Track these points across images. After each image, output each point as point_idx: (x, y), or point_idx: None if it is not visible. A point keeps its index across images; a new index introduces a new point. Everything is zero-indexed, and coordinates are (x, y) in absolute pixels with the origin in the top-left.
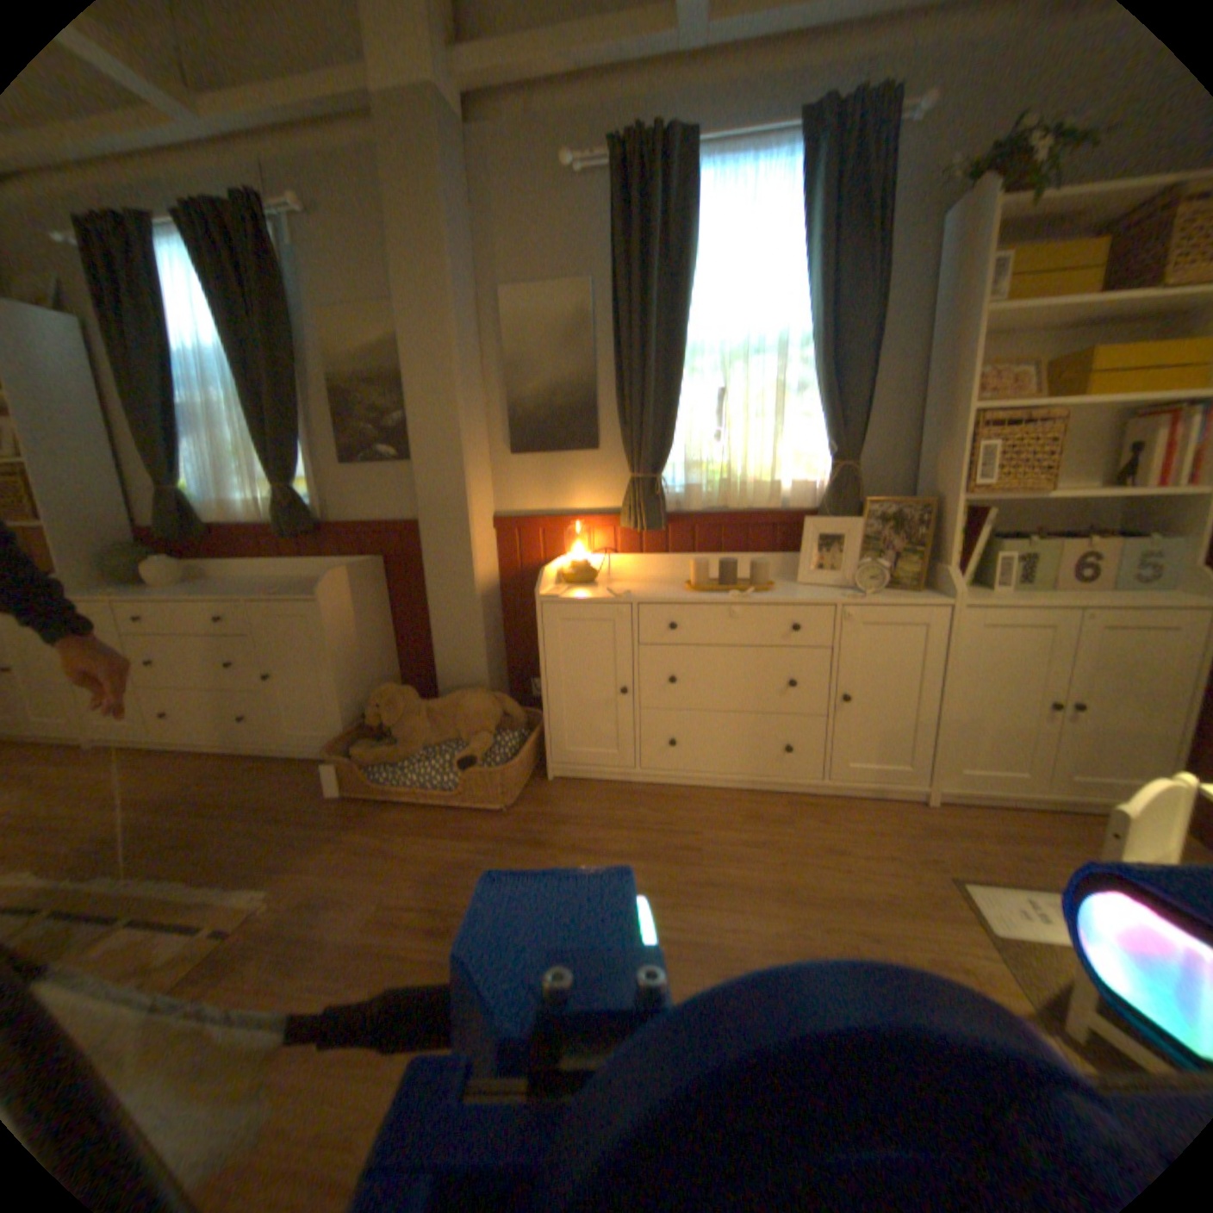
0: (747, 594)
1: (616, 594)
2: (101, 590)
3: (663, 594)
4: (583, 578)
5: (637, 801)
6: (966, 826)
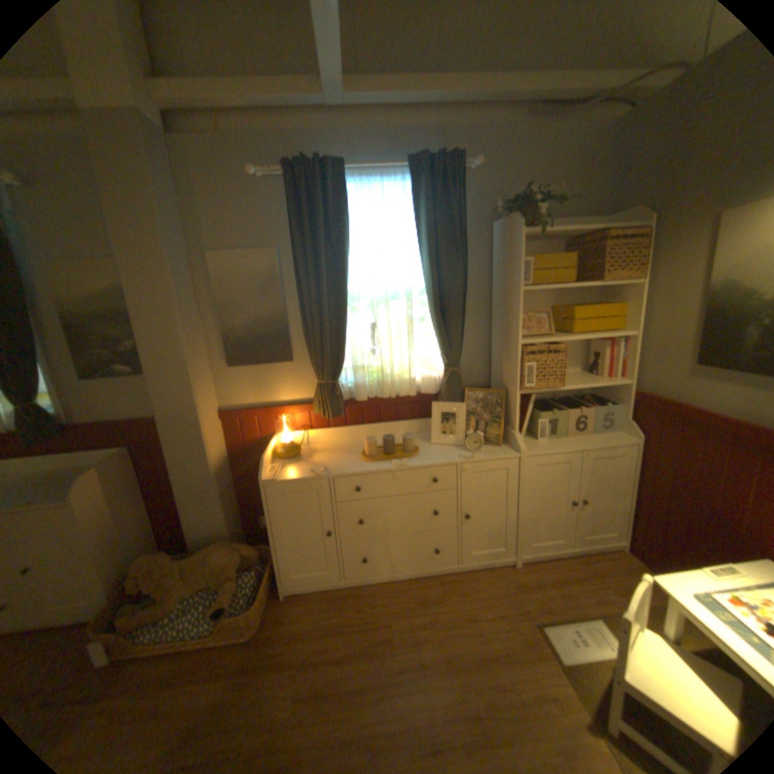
0: (403, 464)
1: (317, 471)
2: None
3: (349, 467)
4: (291, 455)
5: (345, 606)
6: (537, 579)
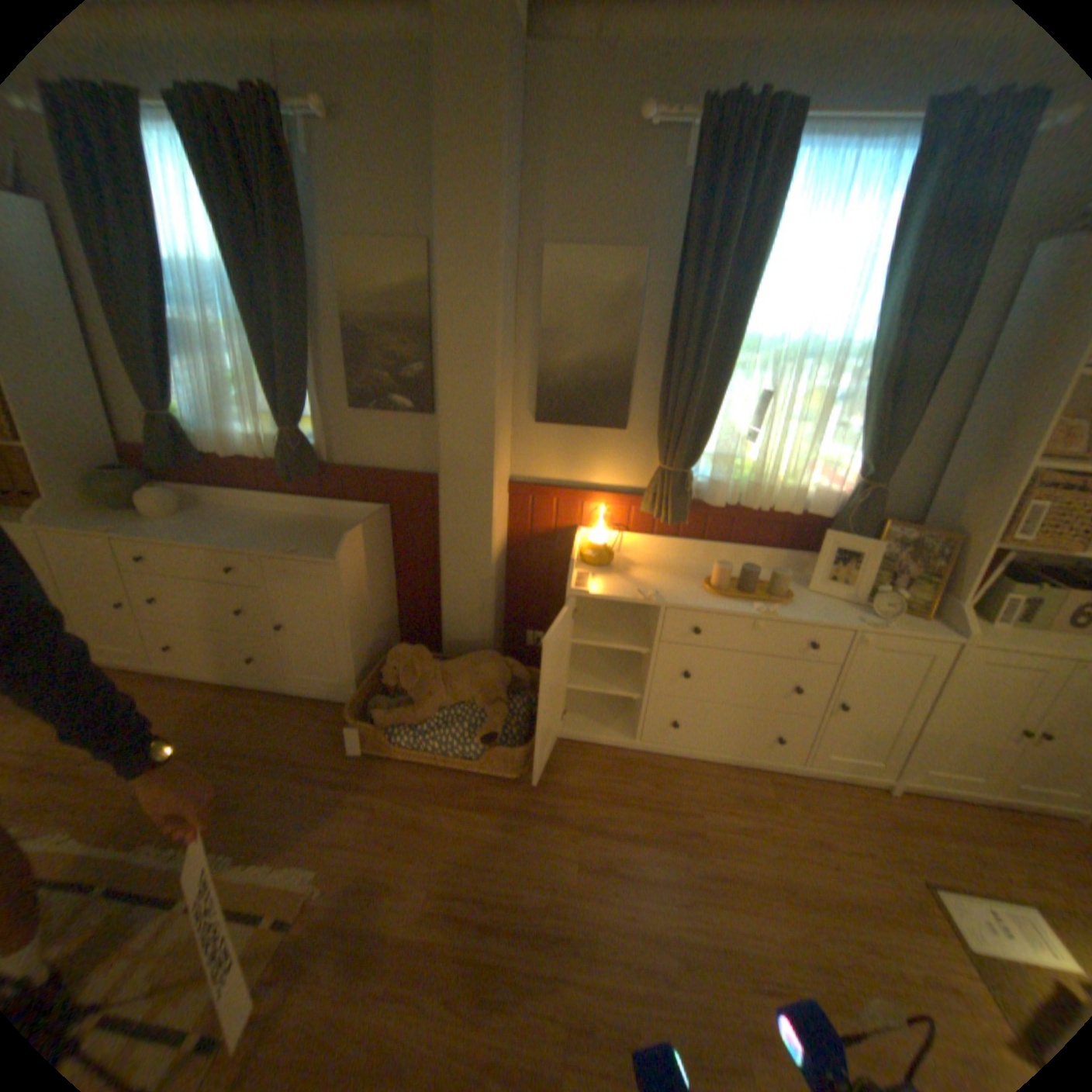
0: (774, 612)
1: (643, 592)
2: (93, 518)
3: (688, 597)
4: (602, 562)
5: (637, 773)
6: (925, 820)
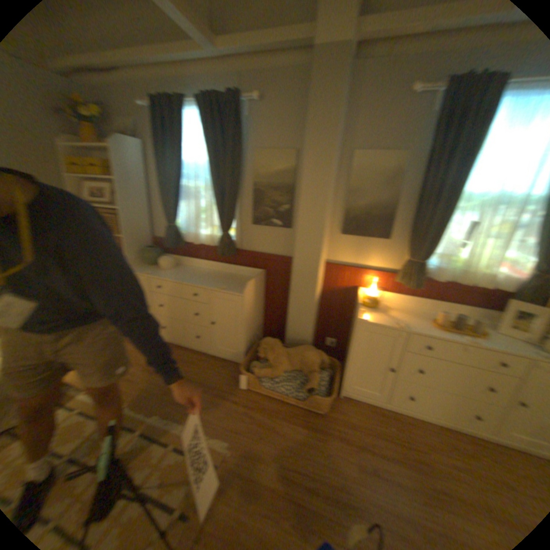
0: (479, 343)
1: (398, 324)
2: (143, 268)
3: (425, 329)
4: (374, 306)
5: (389, 423)
6: None
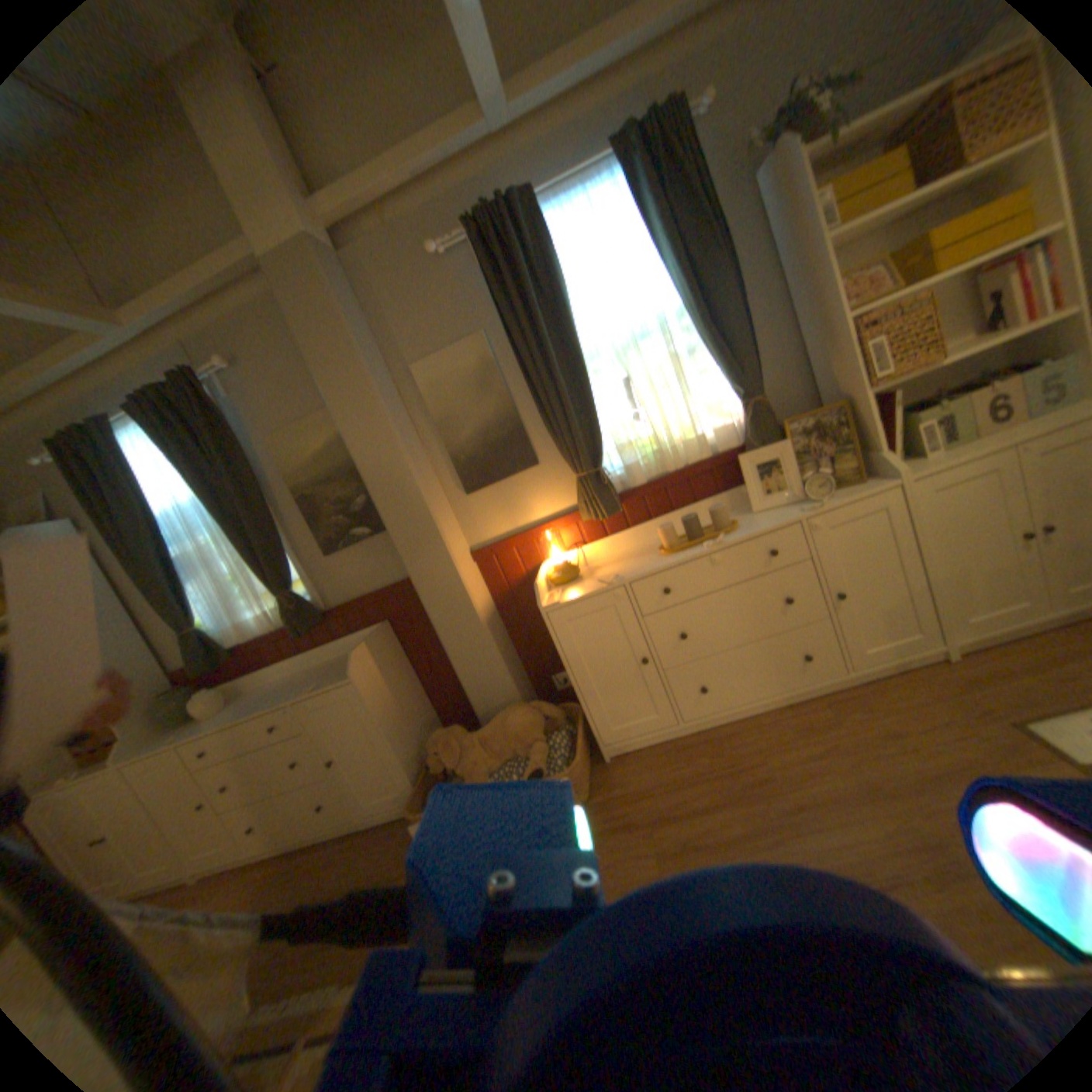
0: (719, 539)
1: (605, 580)
2: (161, 739)
3: (645, 565)
4: (568, 575)
5: (693, 752)
6: (993, 667)
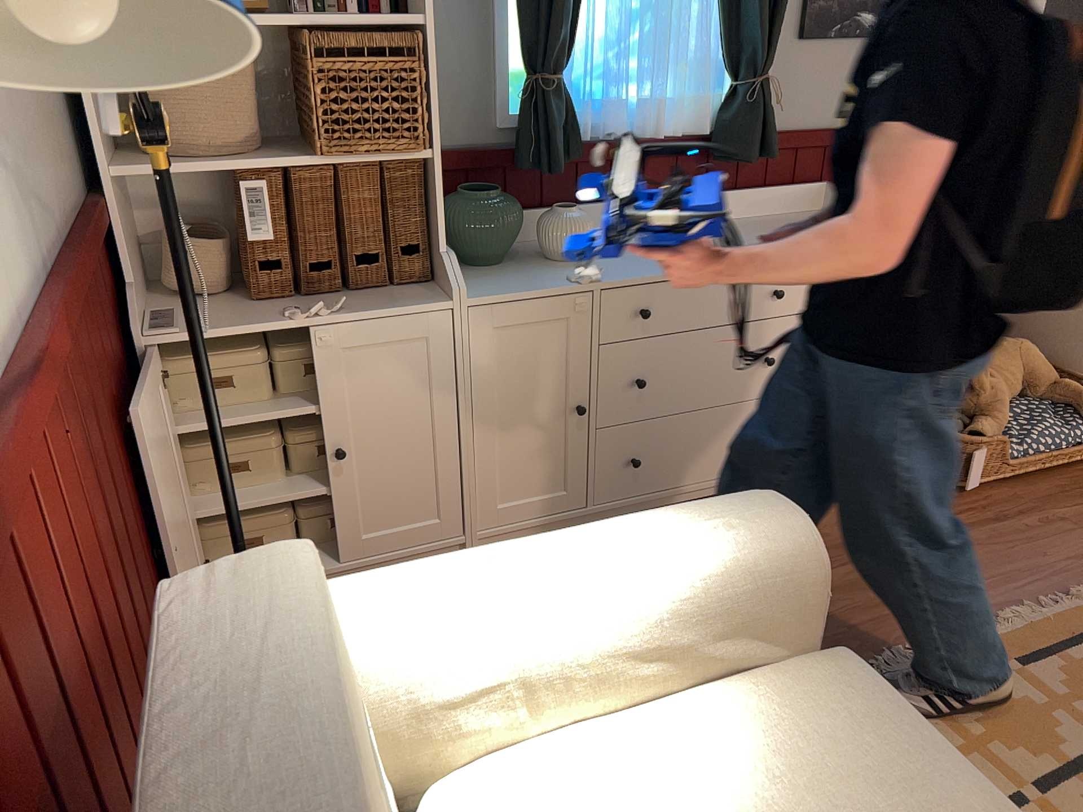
0: None
1: None
2: (496, 276)
3: None
4: None
5: None
6: None
